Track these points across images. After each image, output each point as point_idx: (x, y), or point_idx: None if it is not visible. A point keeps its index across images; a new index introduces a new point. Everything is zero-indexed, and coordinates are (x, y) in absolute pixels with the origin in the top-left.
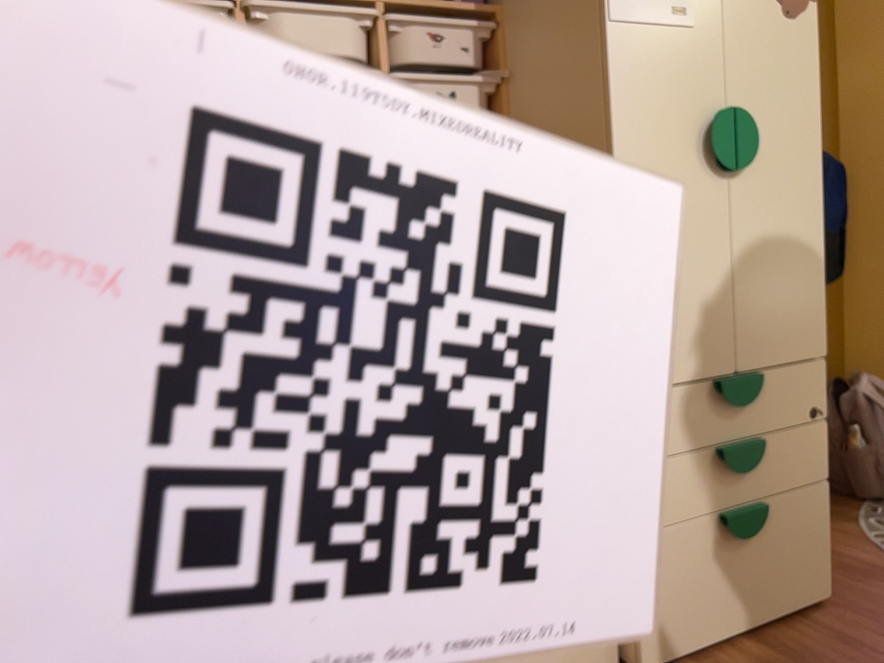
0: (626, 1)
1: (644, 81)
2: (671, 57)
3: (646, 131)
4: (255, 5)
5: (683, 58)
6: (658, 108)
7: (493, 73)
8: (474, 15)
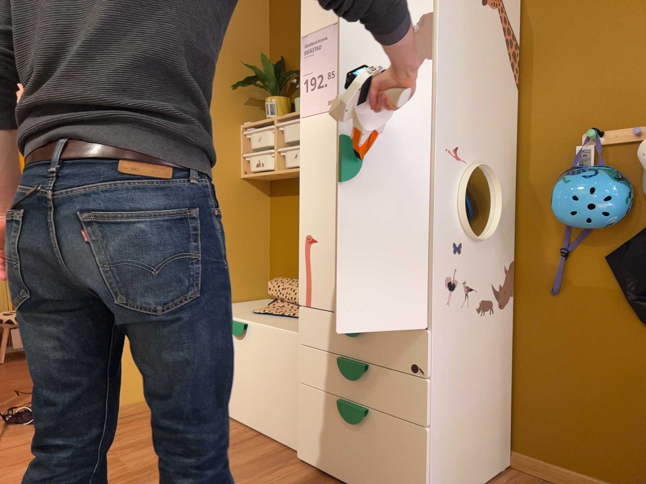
0: (307, 106)
1: (313, 144)
2: (326, 128)
3: (313, 170)
4: (277, 124)
5: (333, 127)
6: (319, 157)
7: None
8: None
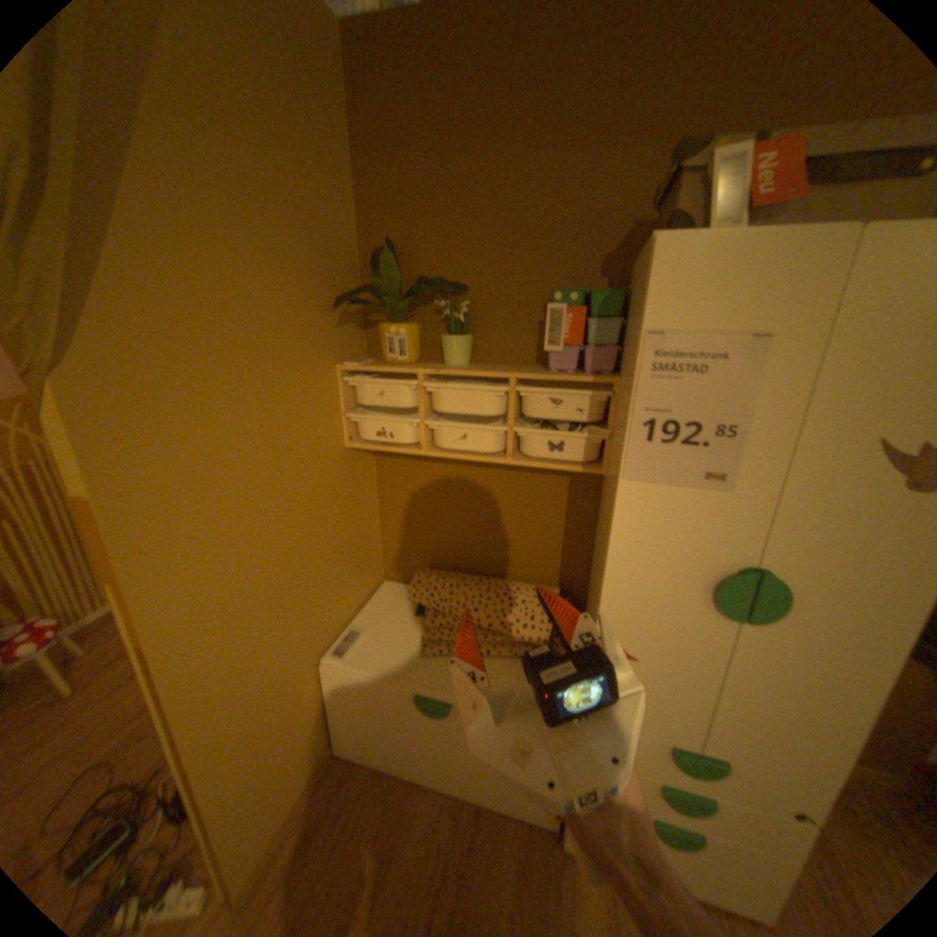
0: (646, 464)
1: (651, 529)
2: (691, 515)
3: (644, 567)
4: (427, 383)
5: (708, 517)
6: (663, 552)
7: (607, 424)
8: (598, 380)
